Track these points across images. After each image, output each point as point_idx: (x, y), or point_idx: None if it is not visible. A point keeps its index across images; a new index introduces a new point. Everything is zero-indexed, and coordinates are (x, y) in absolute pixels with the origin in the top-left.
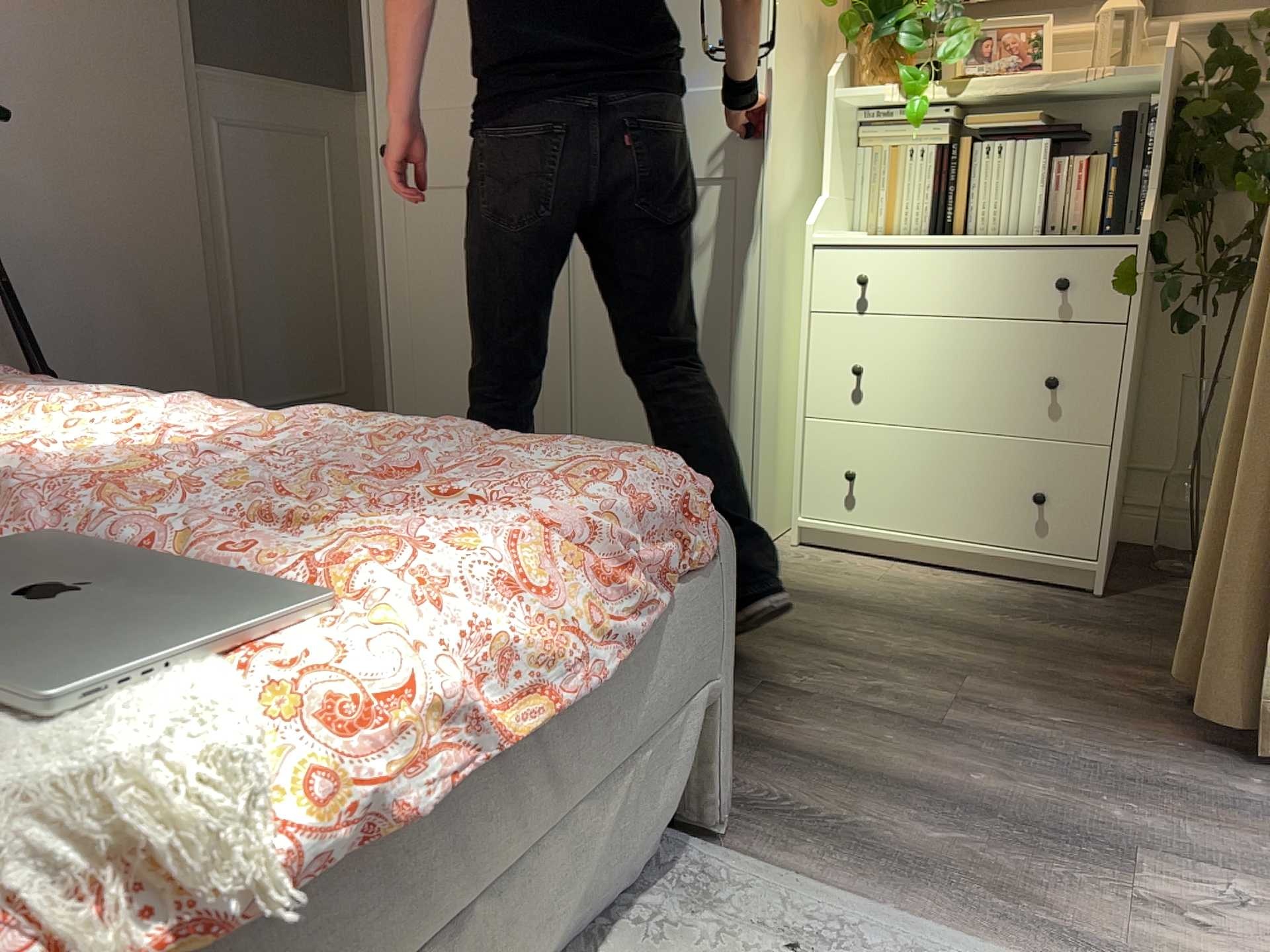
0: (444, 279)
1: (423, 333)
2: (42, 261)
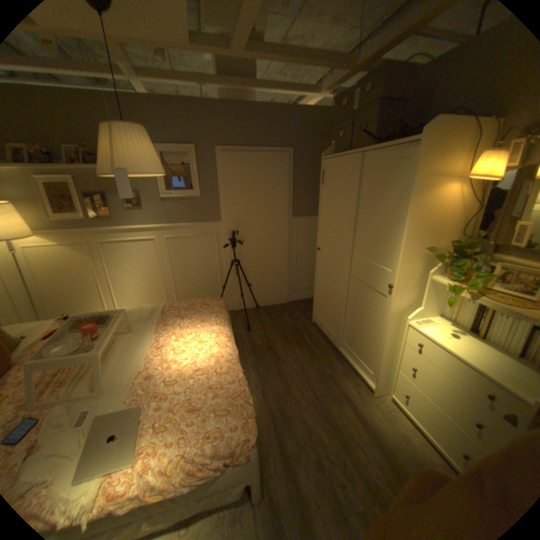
0: (325, 283)
1: (320, 292)
2: (253, 262)
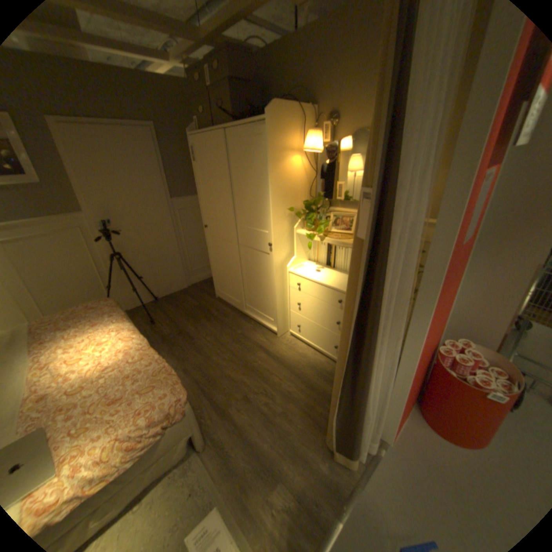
0: (219, 258)
1: (217, 267)
2: (138, 253)
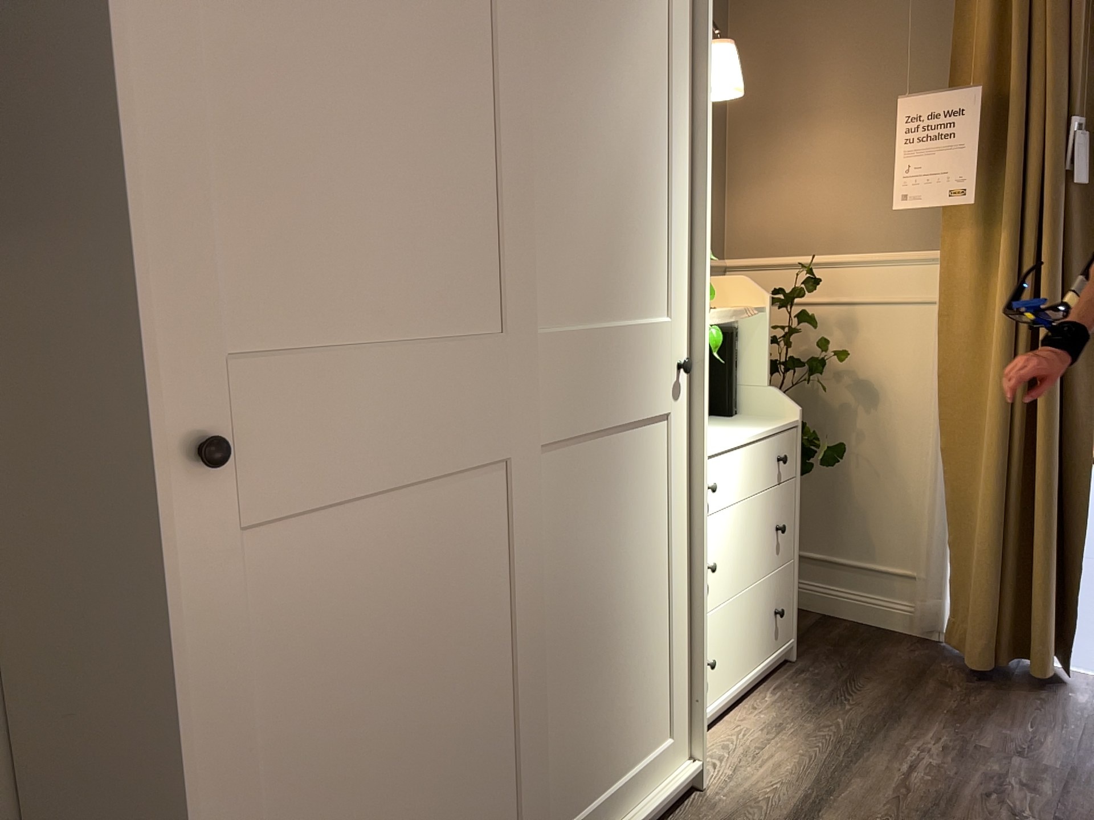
0: (346, 681)
1: None
2: None
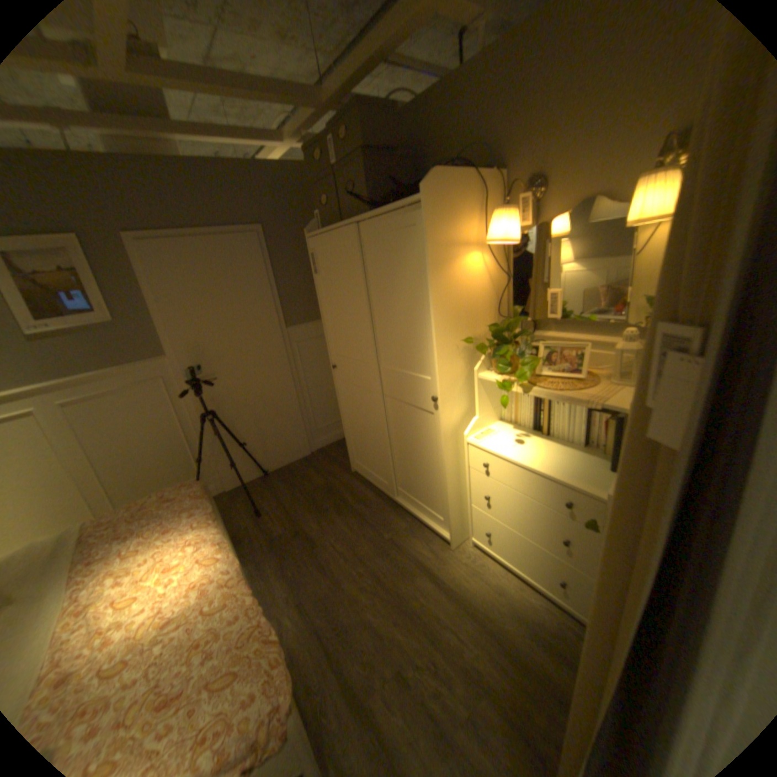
0: (354, 413)
1: (352, 427)
2: (240, 408)
